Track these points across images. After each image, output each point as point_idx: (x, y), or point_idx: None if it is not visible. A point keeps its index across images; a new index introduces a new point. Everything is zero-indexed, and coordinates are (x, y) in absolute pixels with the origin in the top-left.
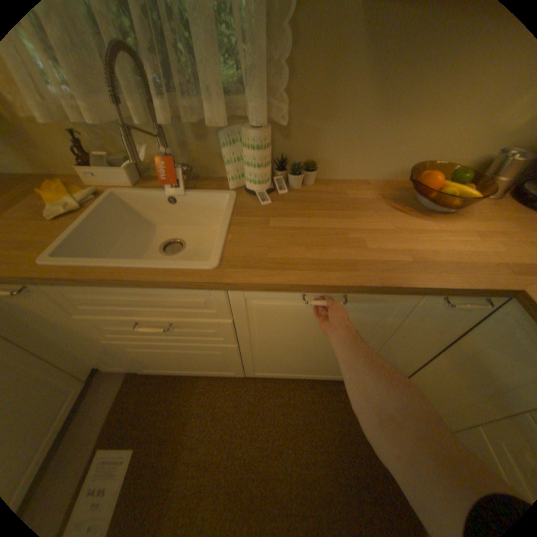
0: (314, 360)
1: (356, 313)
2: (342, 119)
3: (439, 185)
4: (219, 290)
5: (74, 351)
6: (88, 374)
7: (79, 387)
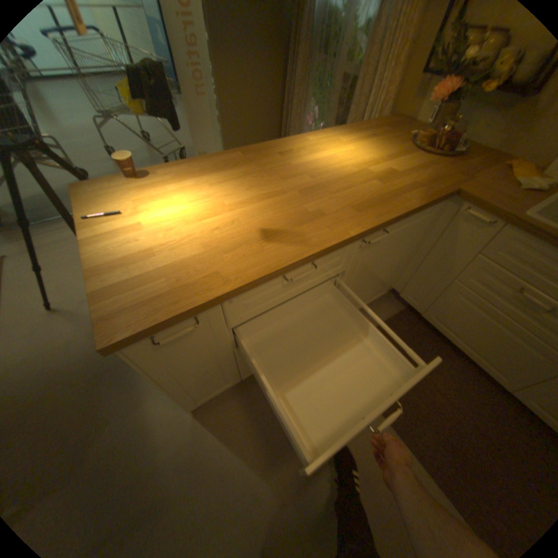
0: None
1: None
2: None
3: None
4: None
5: (419, 272)
6: (391, 289)
7: (387, 292)
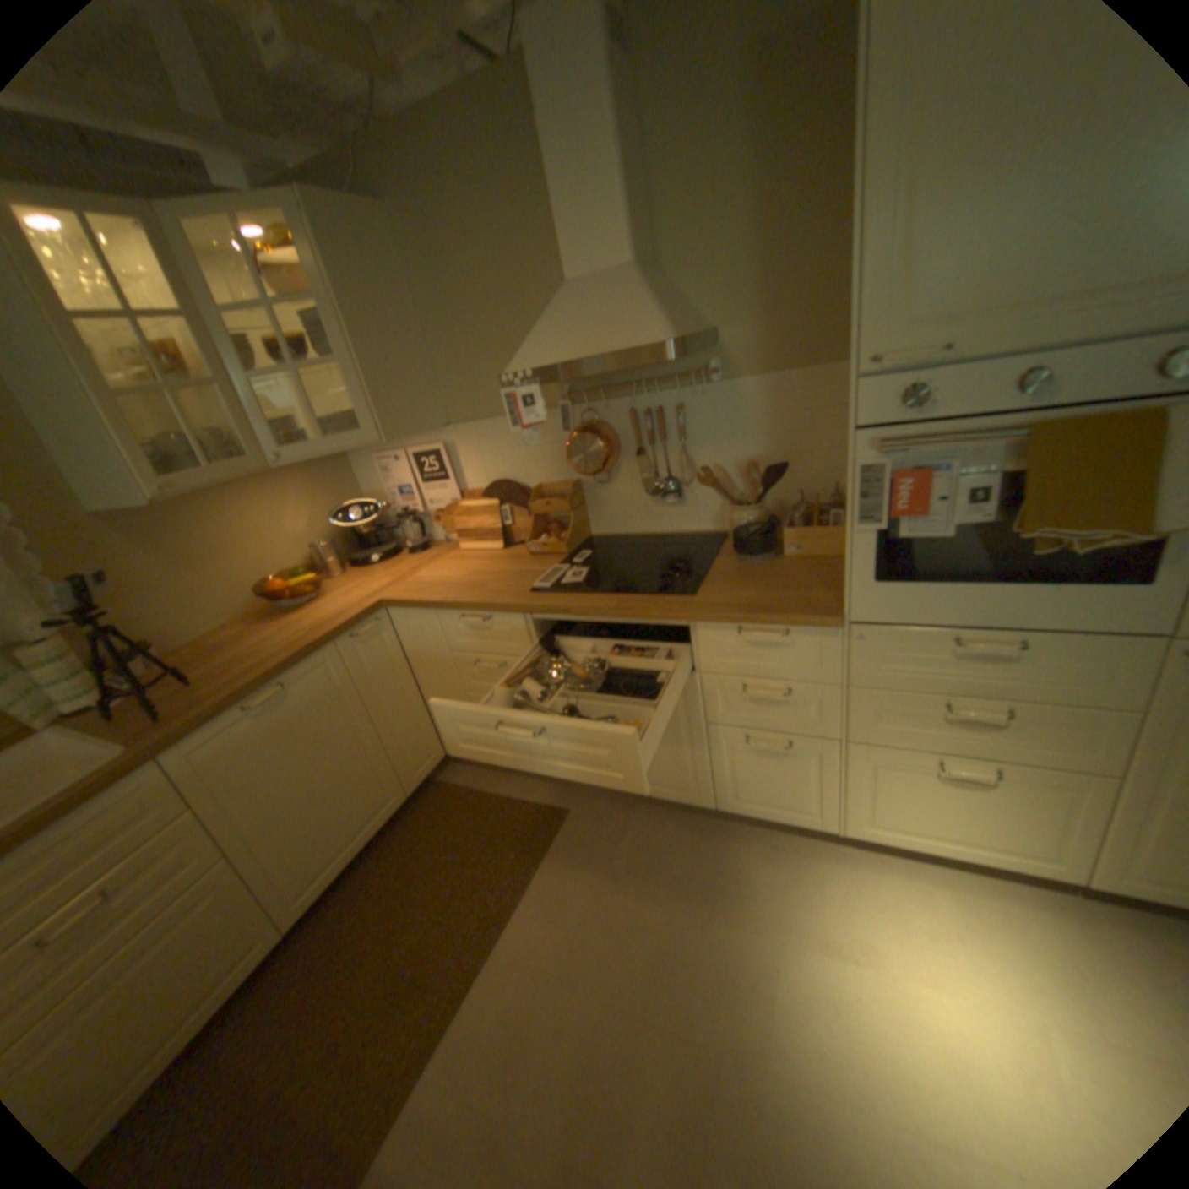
0: (333, 799)
1: (305, 697)
2: (141, 593)
3: (282, 587)
4: (149, 770)
5: None
6: None
7: None
